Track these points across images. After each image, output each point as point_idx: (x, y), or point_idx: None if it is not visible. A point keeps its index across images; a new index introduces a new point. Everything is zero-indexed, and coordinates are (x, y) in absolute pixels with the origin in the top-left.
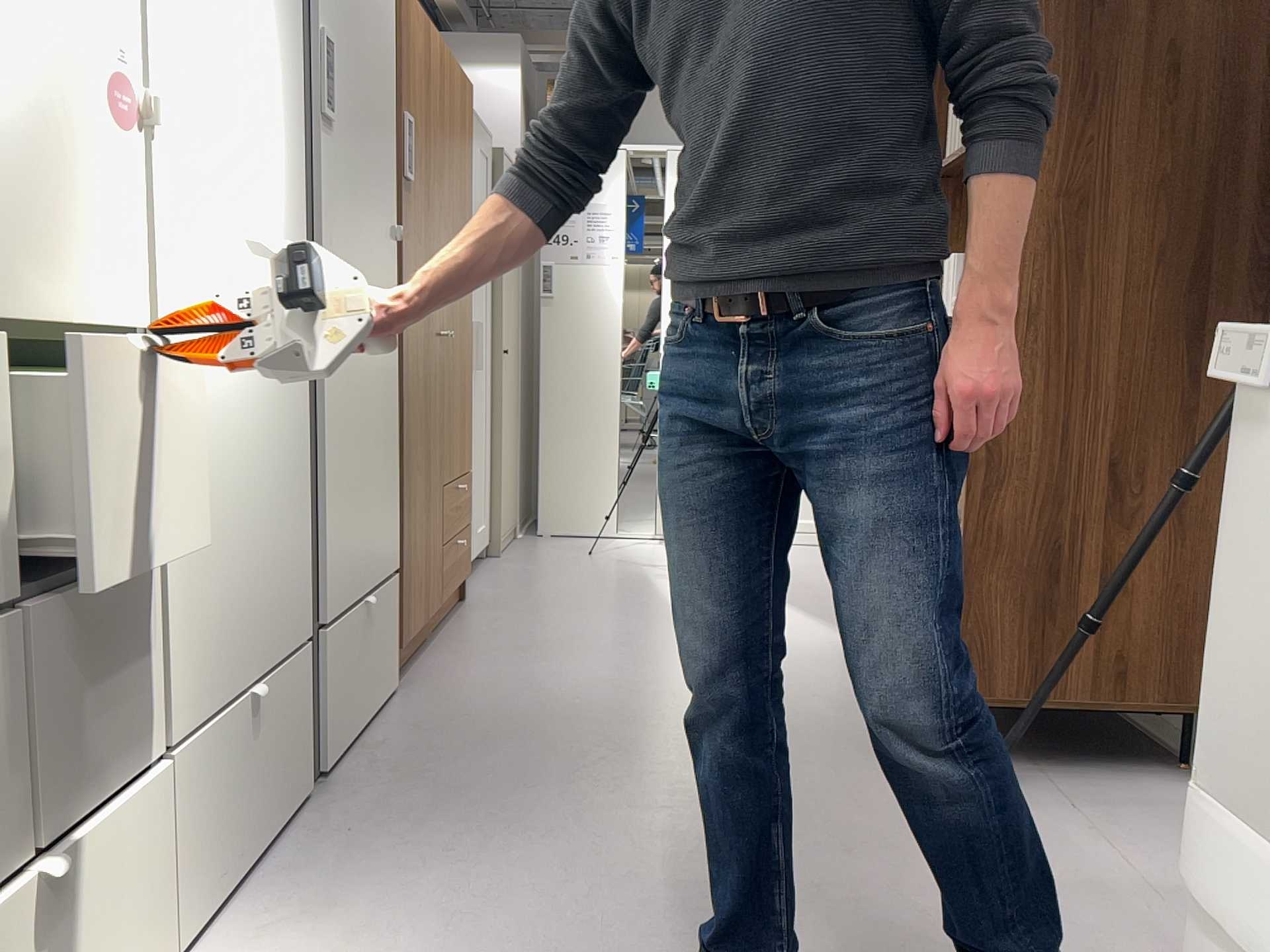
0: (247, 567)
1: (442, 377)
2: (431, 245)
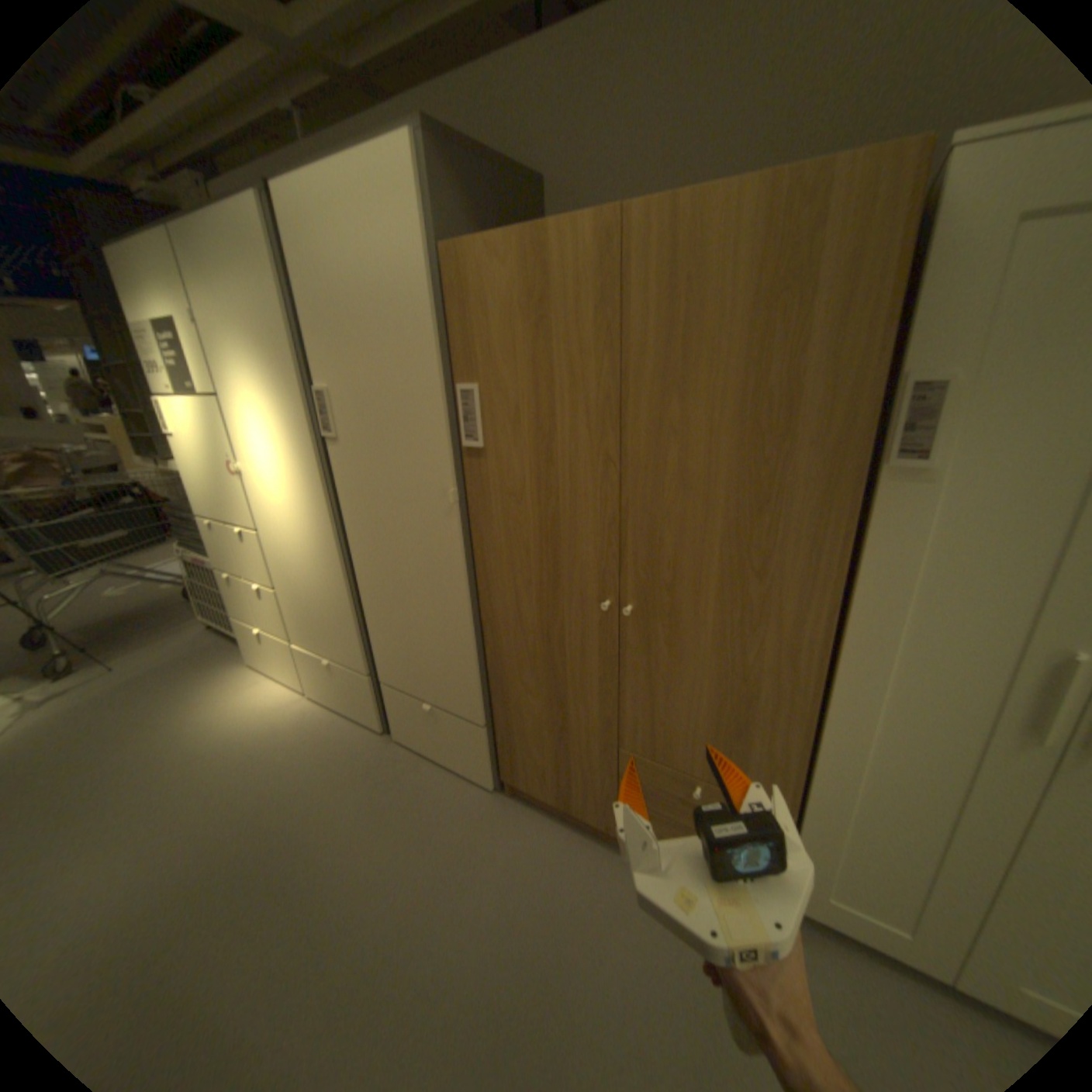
0: (318, 620)
1: (620, 649)
2: (565, 505)
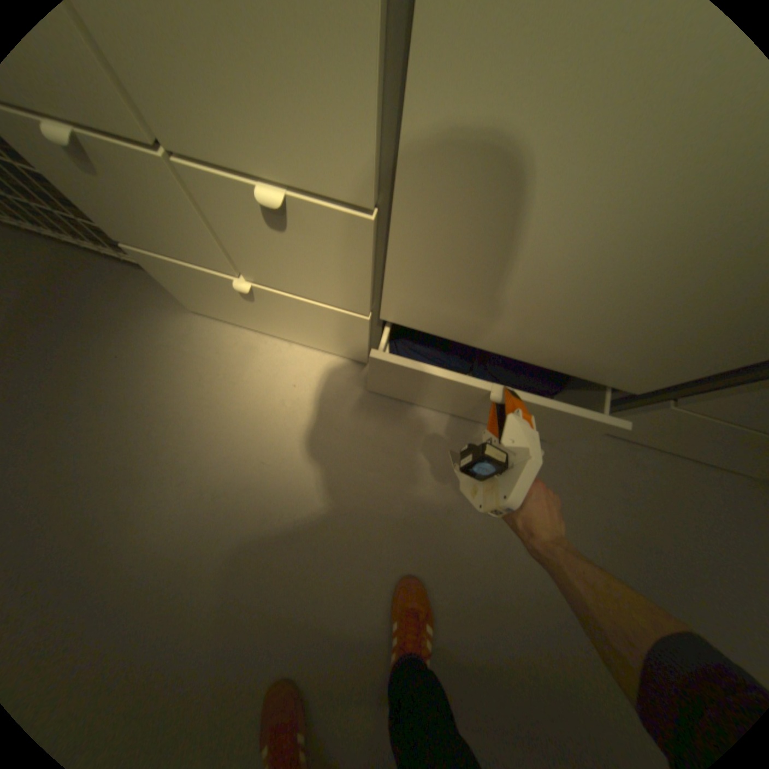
0: (574, 311)
1: None
2: None
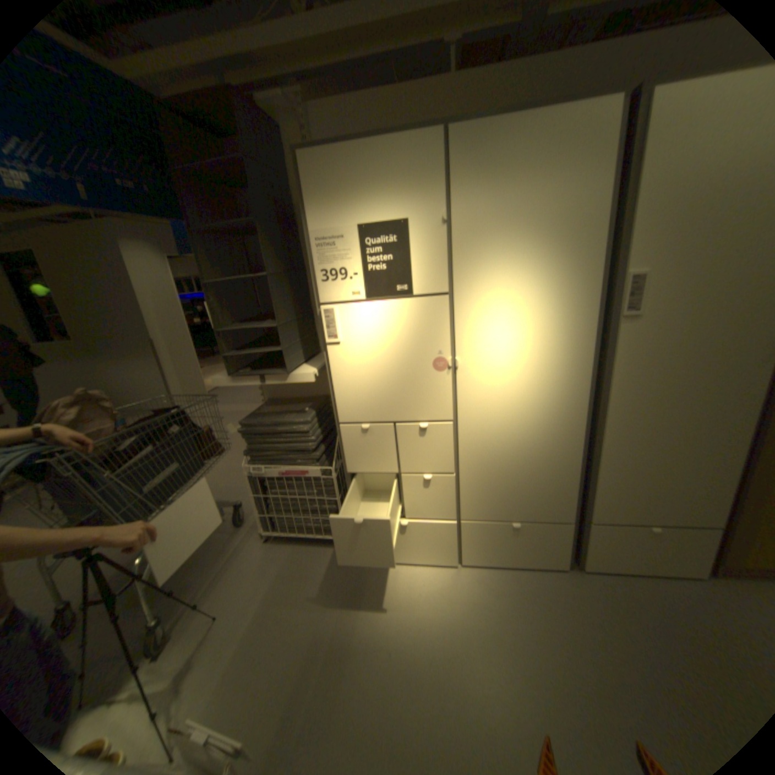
0: (518, 489)
1: None
2: None
